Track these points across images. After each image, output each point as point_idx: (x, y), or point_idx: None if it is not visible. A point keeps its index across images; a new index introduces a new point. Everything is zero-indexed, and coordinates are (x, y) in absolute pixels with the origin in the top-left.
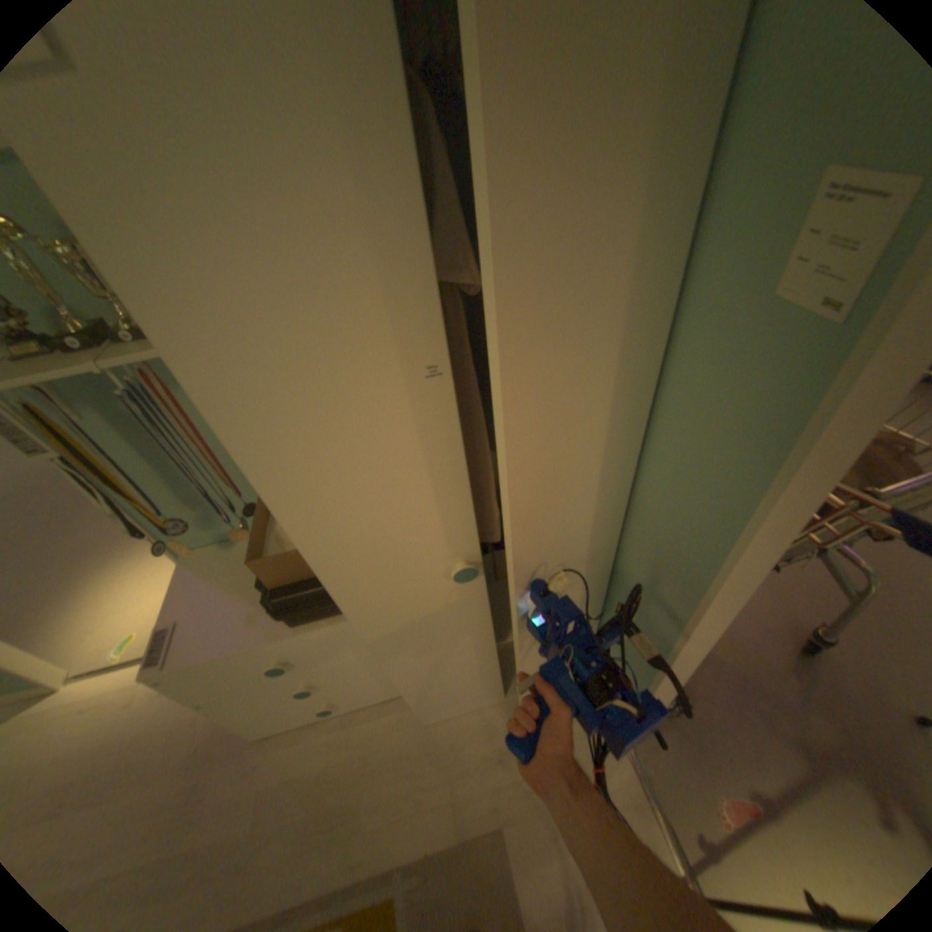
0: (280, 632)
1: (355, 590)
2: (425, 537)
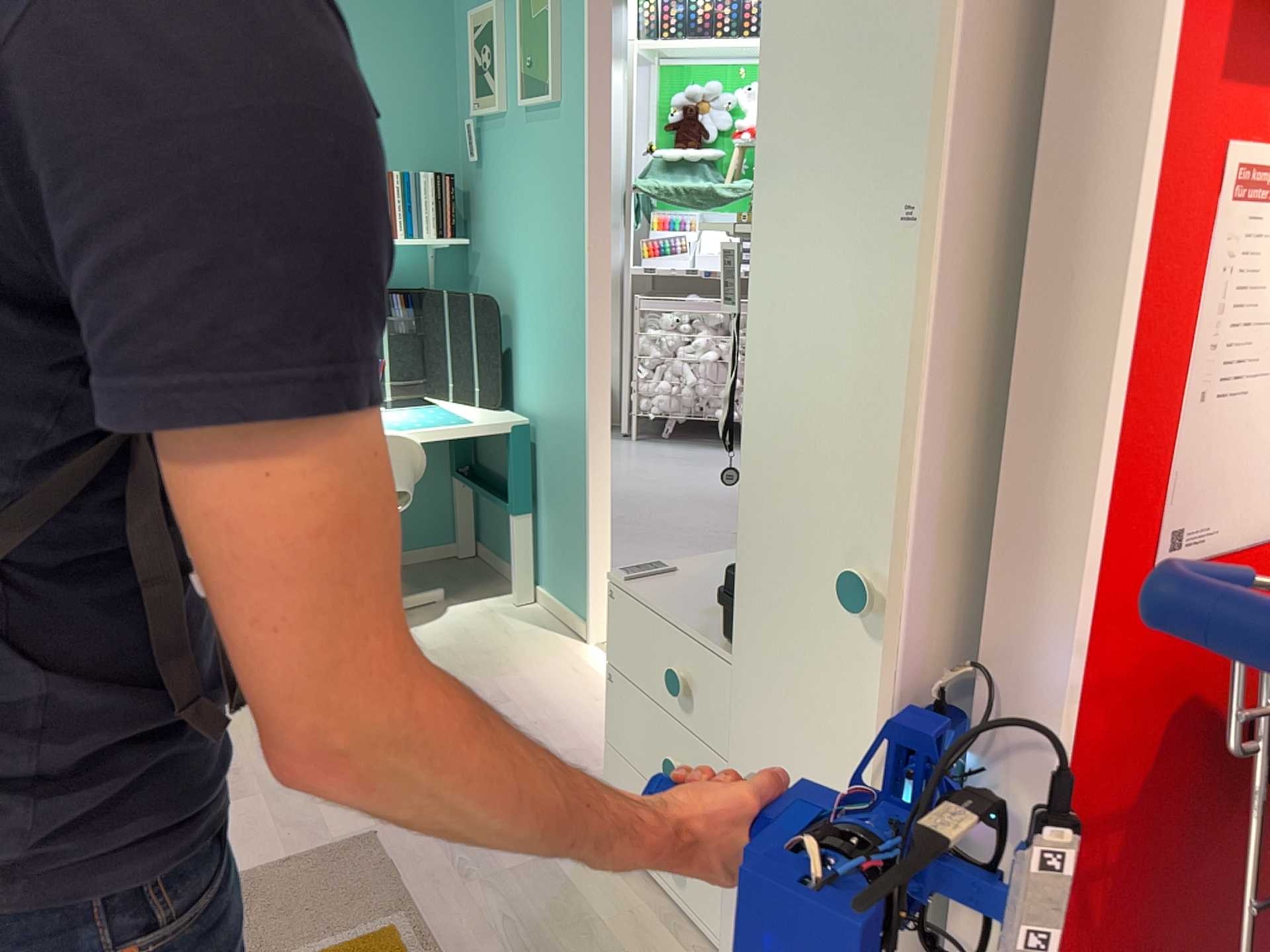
0: (716, 635)
1: (760, 523)
2: (844, 478)
